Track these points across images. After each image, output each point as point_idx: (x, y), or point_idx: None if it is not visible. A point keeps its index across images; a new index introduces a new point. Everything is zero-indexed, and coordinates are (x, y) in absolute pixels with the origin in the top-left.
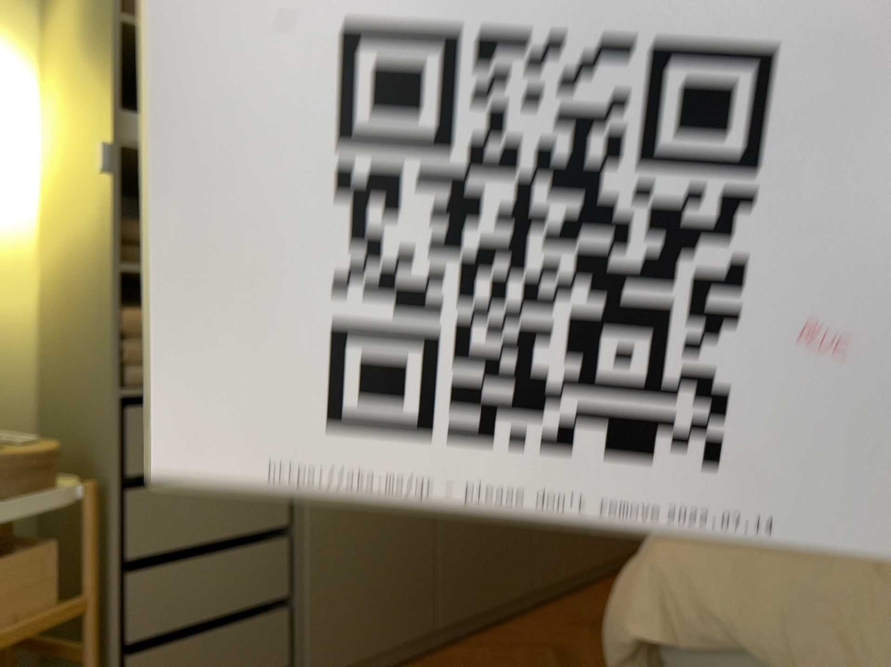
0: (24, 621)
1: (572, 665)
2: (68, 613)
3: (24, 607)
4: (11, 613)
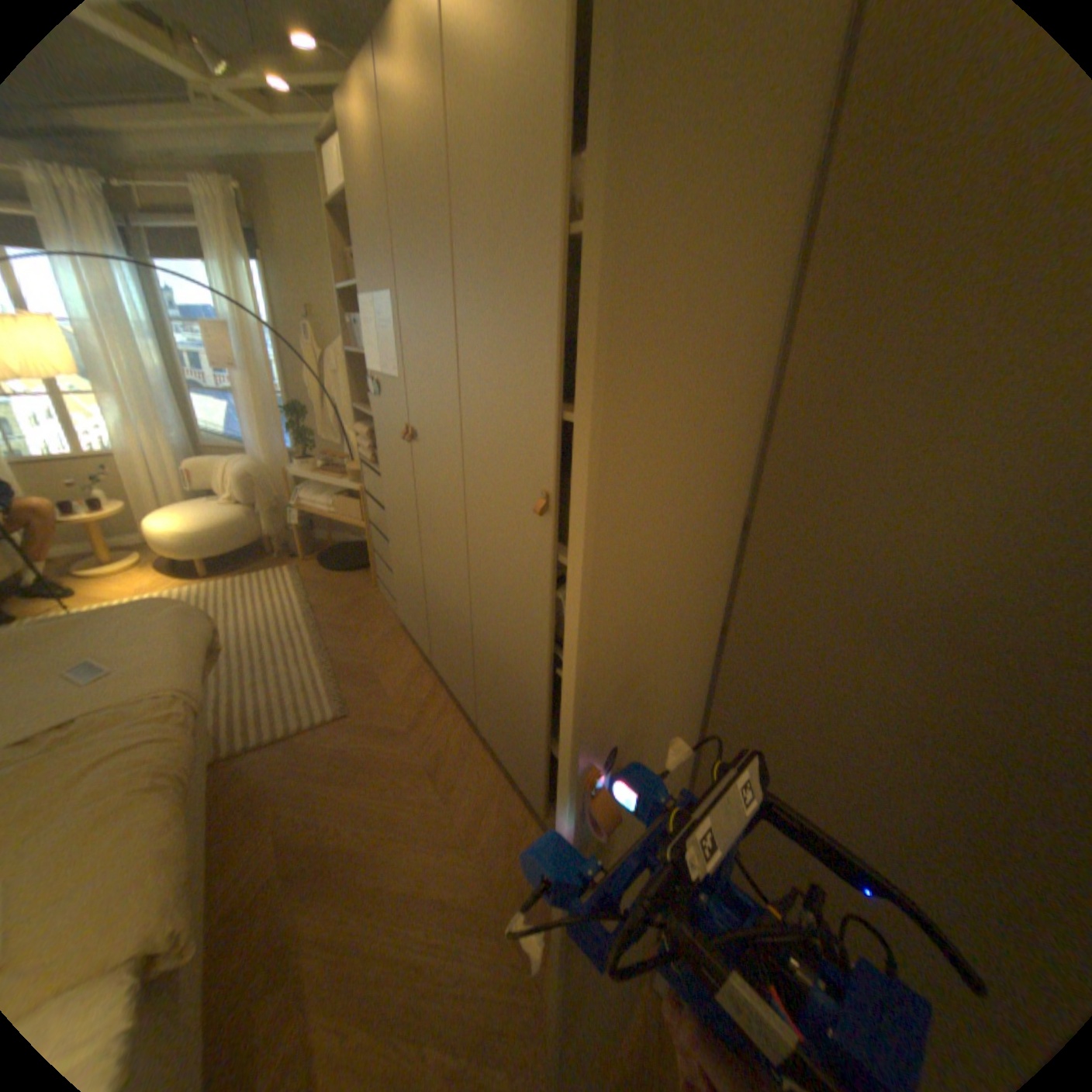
0: (353, 522)
1: (375, 741)
2: (359, 527)
3: (352, 517)
4: (349, 517)
